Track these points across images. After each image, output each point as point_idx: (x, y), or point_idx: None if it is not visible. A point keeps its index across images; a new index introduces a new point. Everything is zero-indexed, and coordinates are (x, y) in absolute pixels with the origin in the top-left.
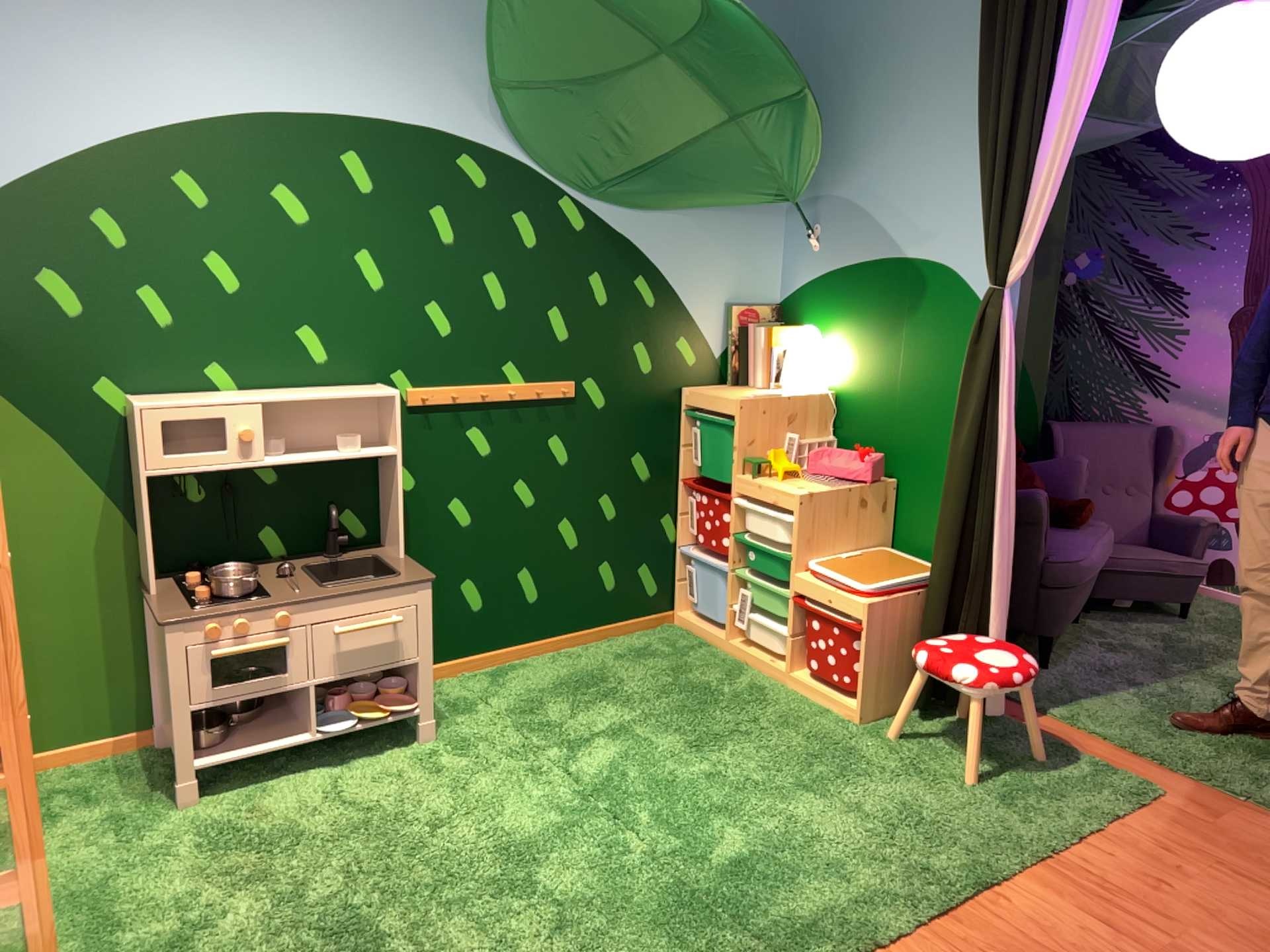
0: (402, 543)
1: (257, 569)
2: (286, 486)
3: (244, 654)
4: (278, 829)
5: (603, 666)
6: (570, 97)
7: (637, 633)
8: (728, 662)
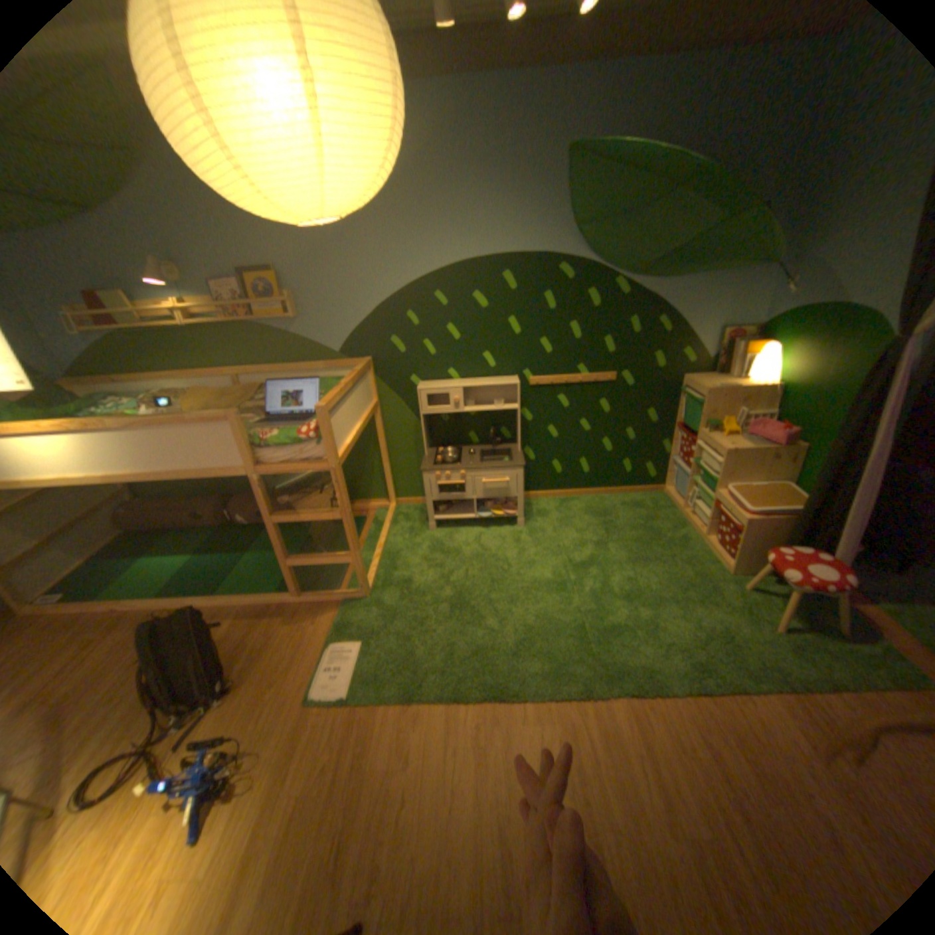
0: (525, 443)
1: (464, 450)
2: (478, 418)
3: (448, 485)
4: (454, 549)
5: (613, 508)
6: (620, 223)
7: (640, 493)
8: (679, 520)
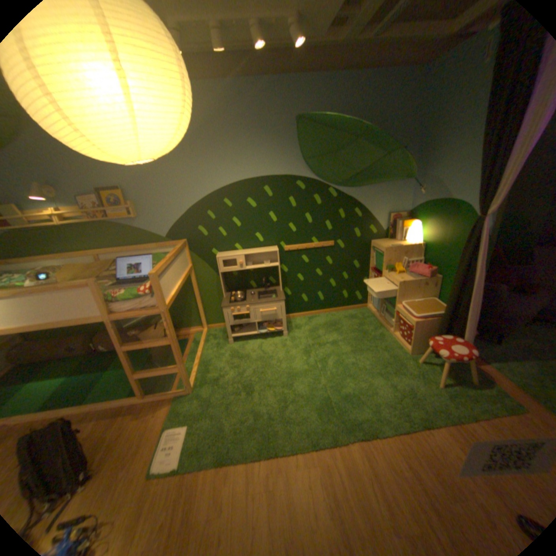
0: (285, 285)
1: (248, 291)
2: (255, 271)
3: (239, 315)
4: (245, 355)
5: (339, 320)
6: (328, 158)
7: (354, 309)
8: (377, 324)
